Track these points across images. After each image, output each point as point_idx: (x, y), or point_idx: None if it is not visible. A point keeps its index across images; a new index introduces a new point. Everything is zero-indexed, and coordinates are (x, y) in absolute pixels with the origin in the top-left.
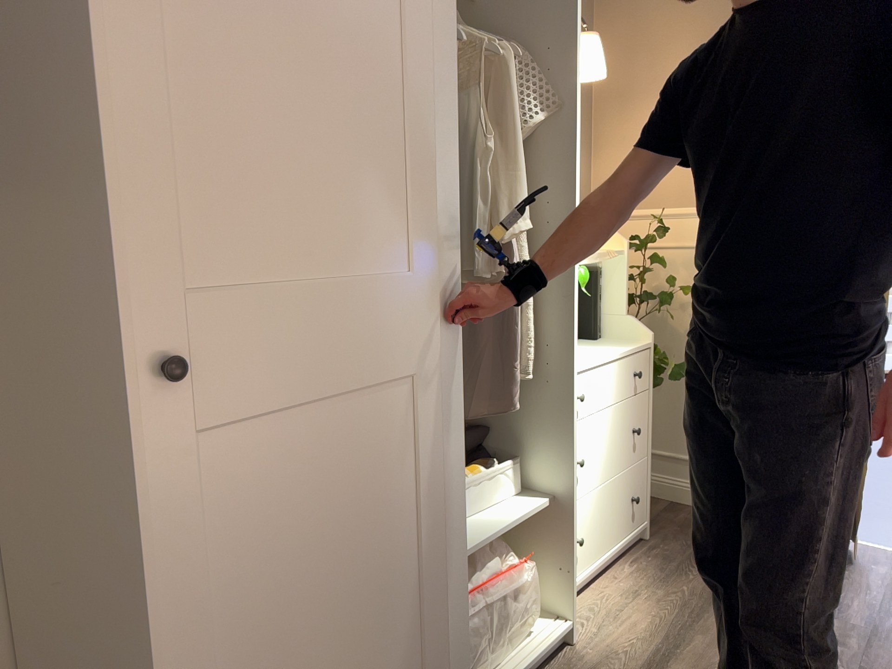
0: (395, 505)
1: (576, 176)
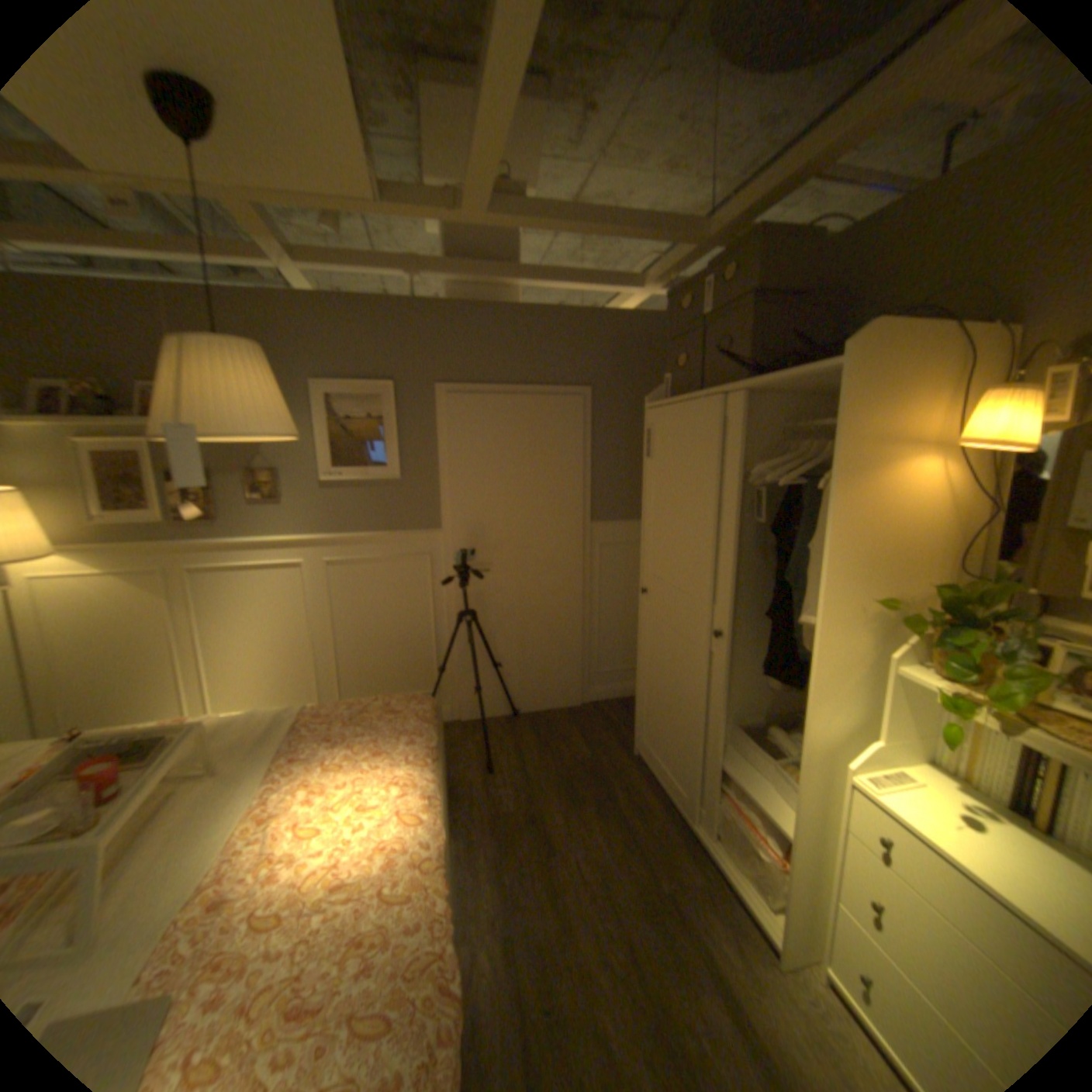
0: (686, 693)
1: (825, 597)
